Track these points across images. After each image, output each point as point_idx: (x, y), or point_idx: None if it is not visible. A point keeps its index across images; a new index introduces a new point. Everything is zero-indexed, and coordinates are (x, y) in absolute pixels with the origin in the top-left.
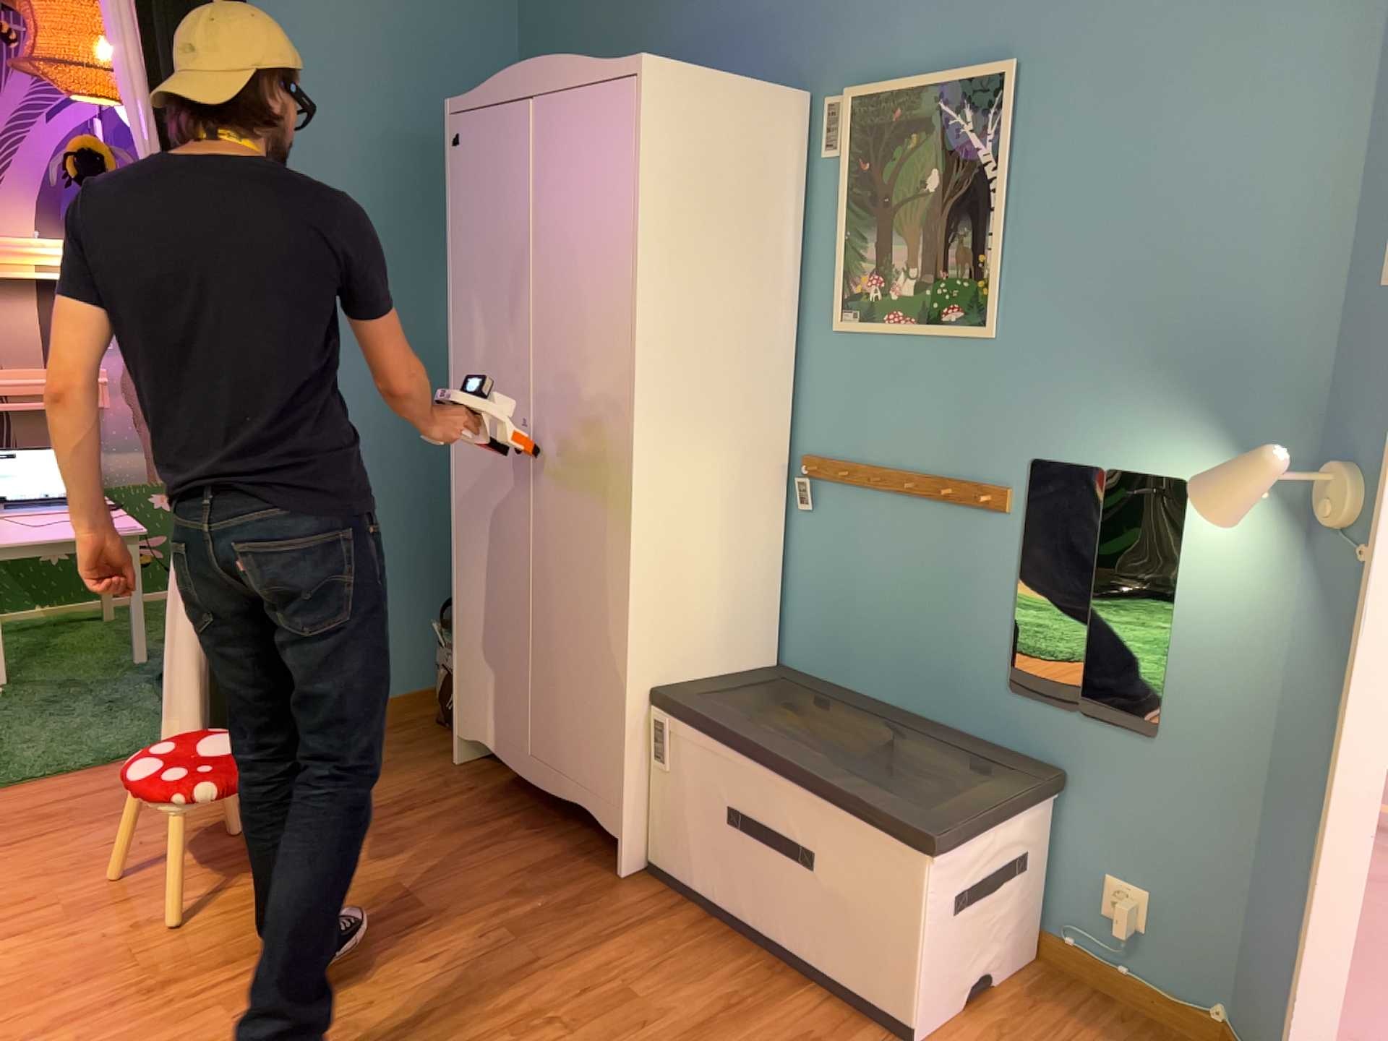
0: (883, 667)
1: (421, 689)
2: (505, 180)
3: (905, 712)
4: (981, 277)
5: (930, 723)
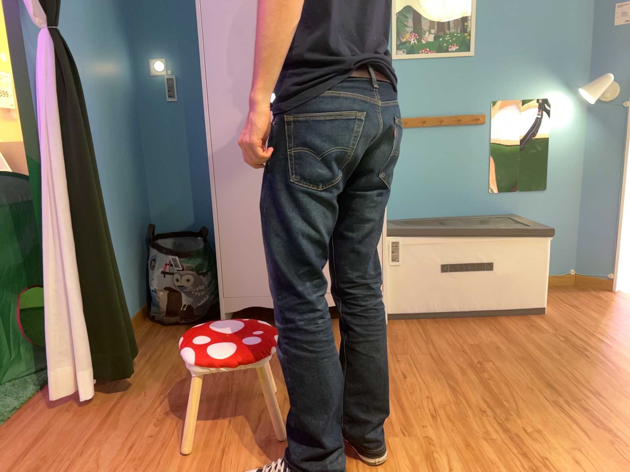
0: (430, 202)
1: (138, 310)
2: None
3: (451, 214)
4: (466, 31)
5: (464, 215)
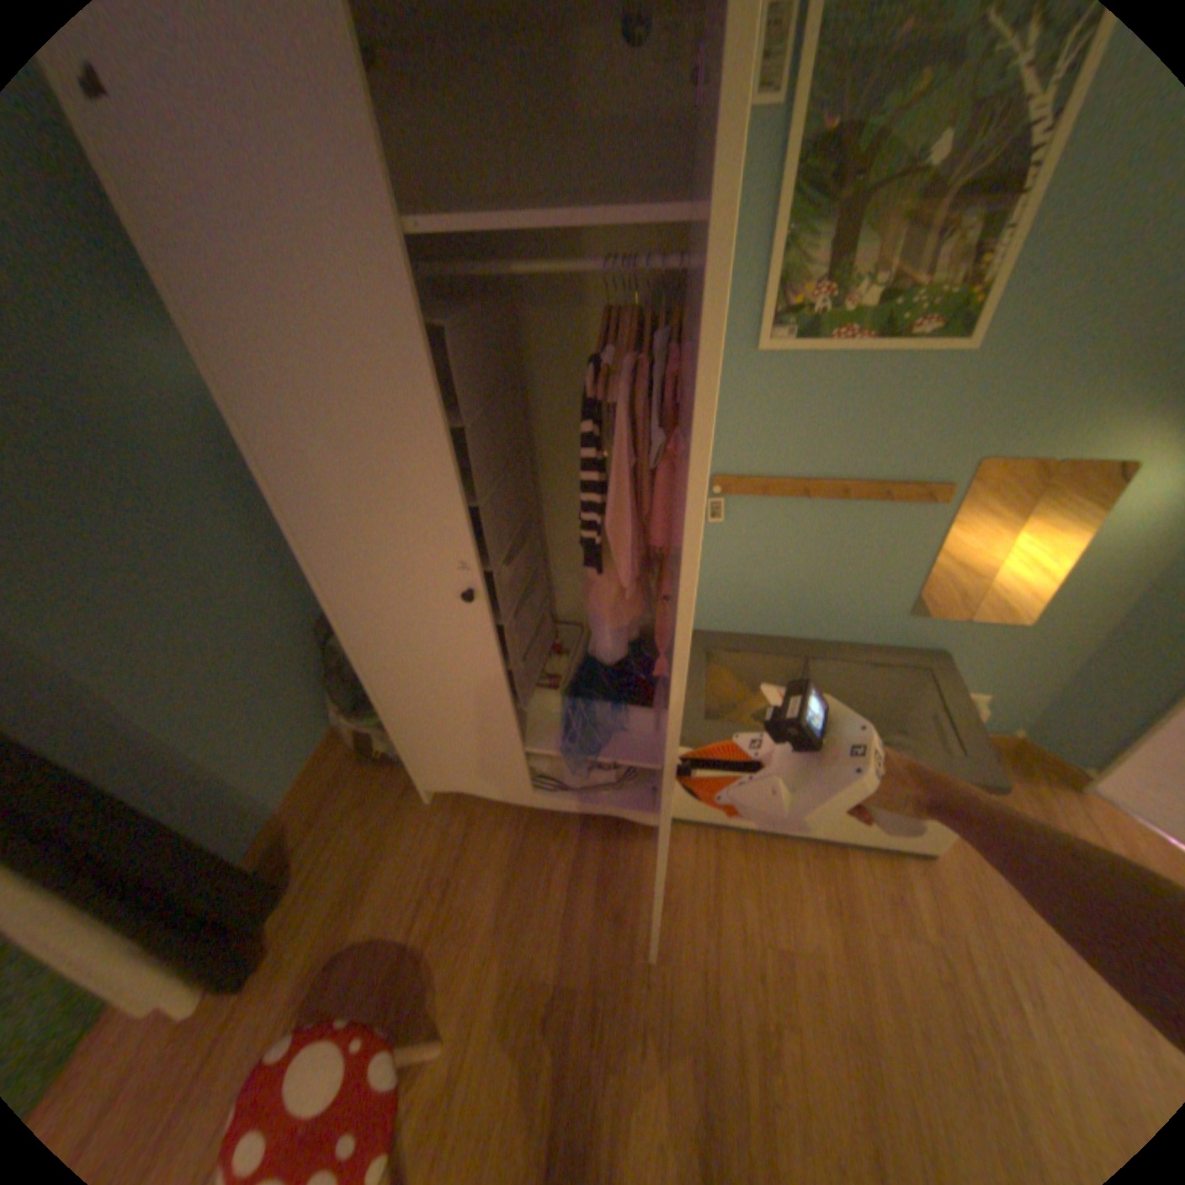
0: (790, 616)
1: (322, 741)
2: (305, 190)
3: (824, 646)
4: (983, 278)
5: (849, 650)
